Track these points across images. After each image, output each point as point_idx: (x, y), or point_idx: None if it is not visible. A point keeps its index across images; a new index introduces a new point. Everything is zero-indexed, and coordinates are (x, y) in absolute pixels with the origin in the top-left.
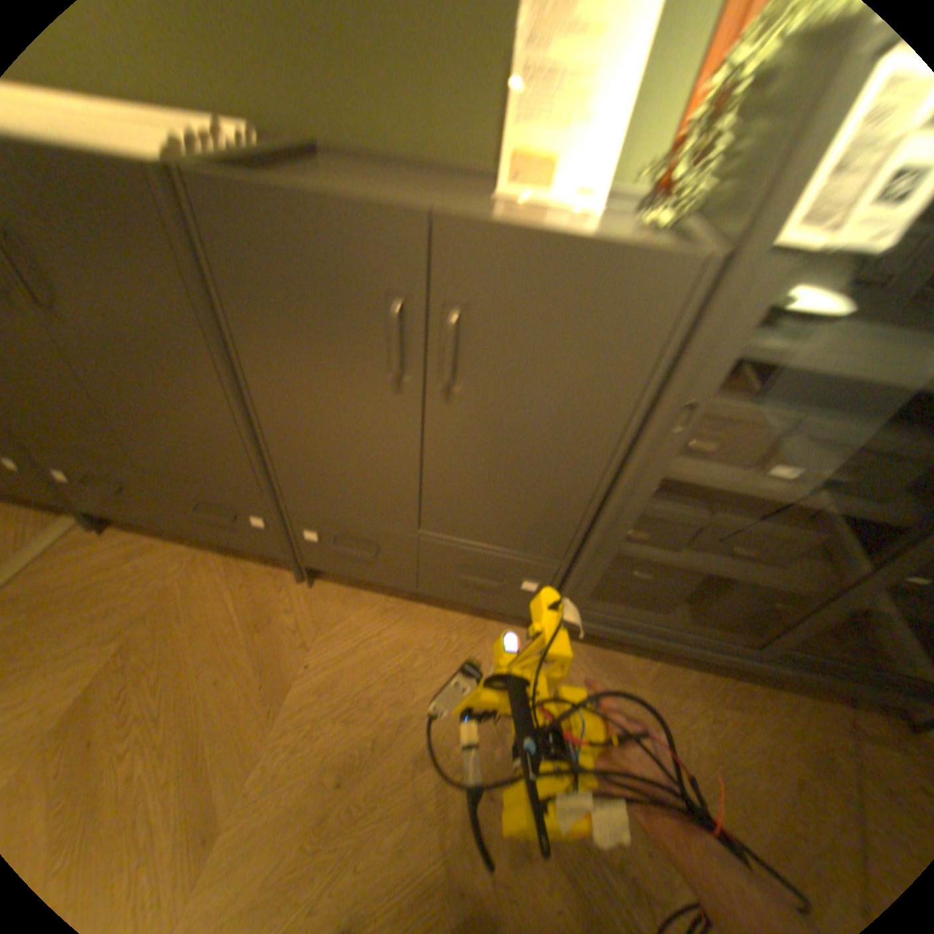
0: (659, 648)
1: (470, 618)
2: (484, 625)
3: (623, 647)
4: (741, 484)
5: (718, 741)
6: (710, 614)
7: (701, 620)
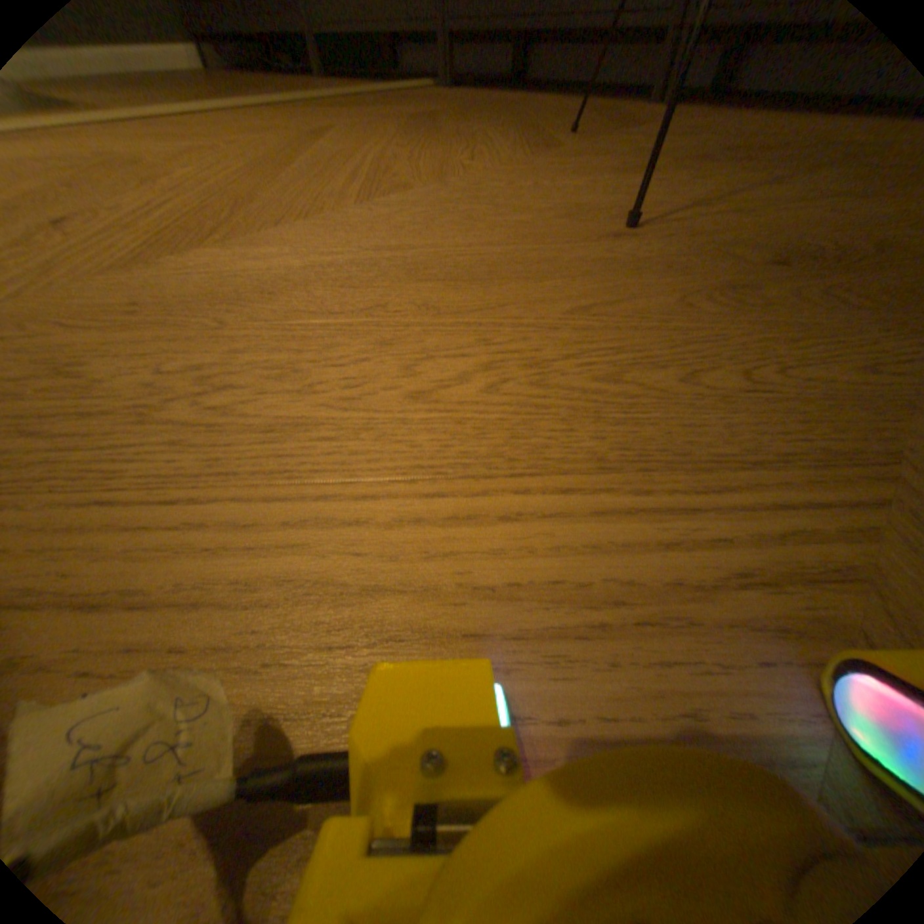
0: None
1: None
2: None
3: None
4: None
5: None
6: None
7: None
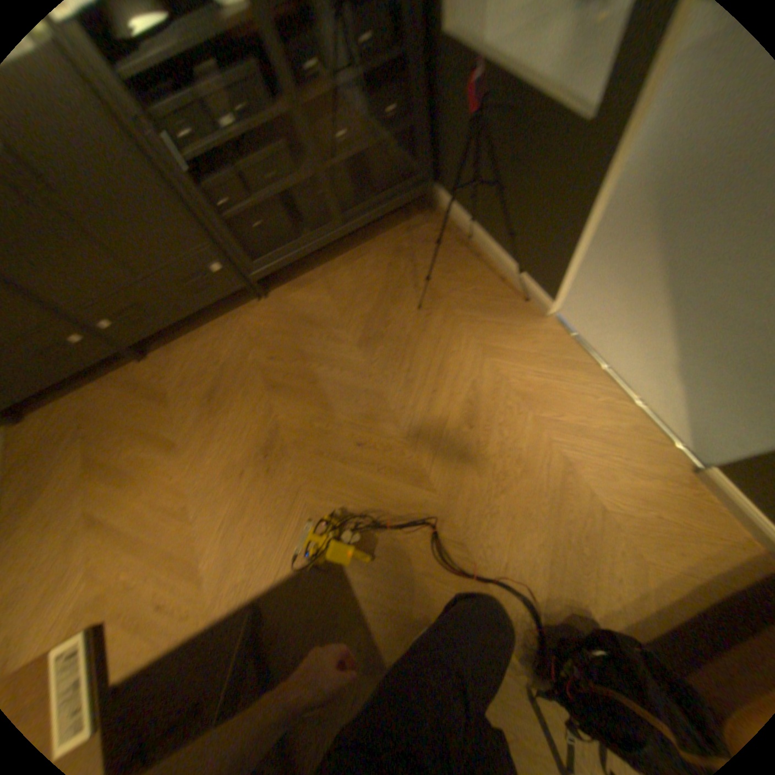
0: (299, 256)
1: (228, 316)
2: (236, 313)
3: (302, 273)
4: (214, 143)
5: (353, 276)
6: (306, 223)
7: (309, 230)
